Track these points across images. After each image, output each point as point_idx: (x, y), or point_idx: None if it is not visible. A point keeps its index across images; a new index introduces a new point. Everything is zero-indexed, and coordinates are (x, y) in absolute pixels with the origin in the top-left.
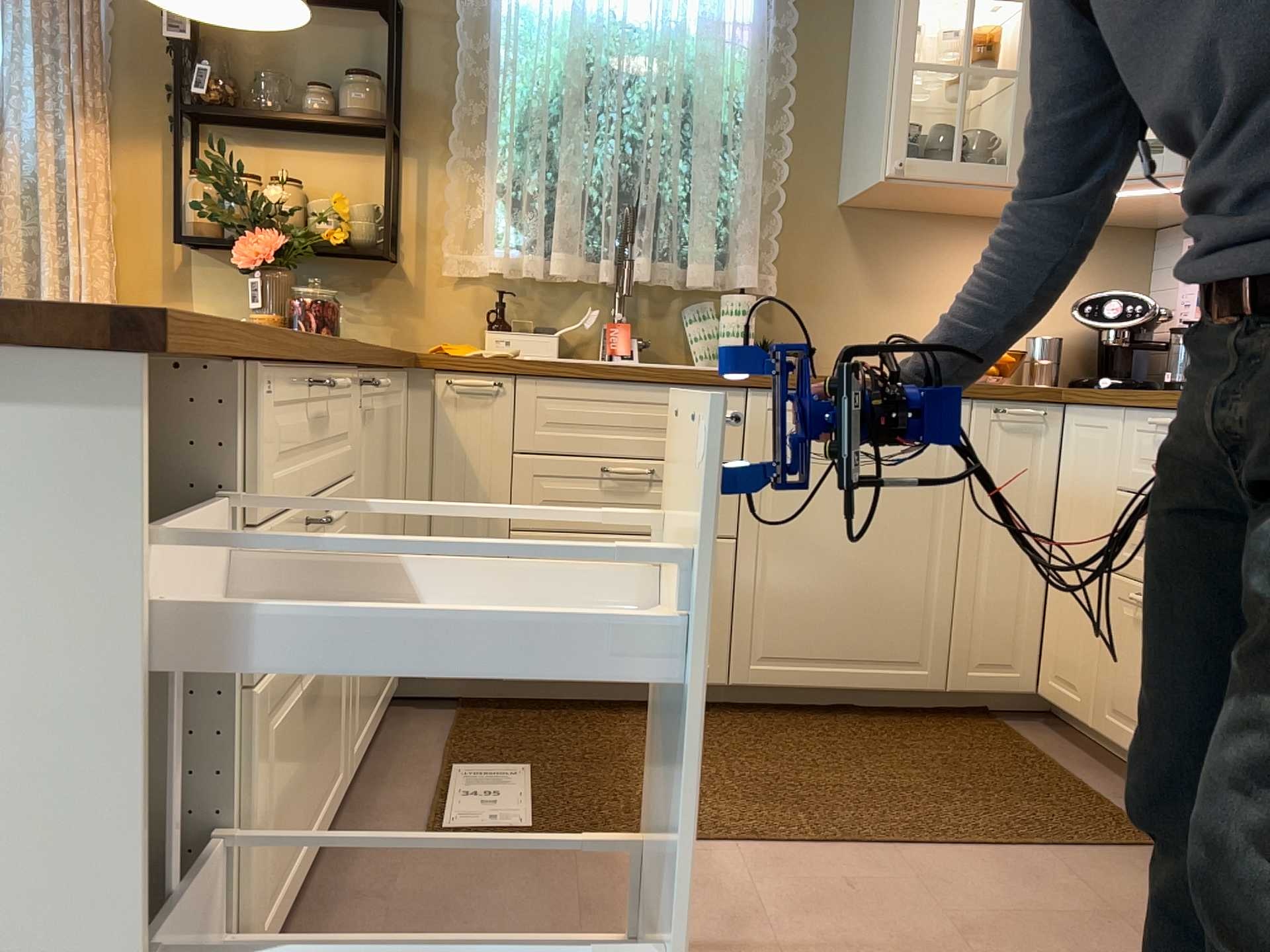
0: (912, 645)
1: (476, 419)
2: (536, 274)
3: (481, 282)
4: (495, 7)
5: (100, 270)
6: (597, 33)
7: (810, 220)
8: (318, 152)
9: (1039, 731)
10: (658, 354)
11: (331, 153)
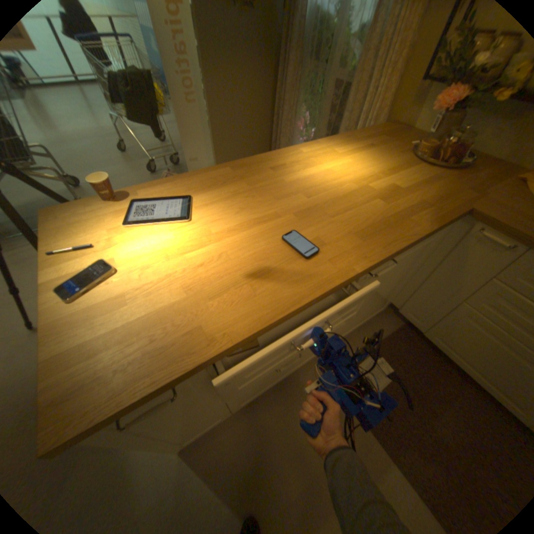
0: None
1: (487, 254)
2: None
3: None
4: None
5: (388, 88)
6: None
7: None
8: None
9: None
10: None
11: None
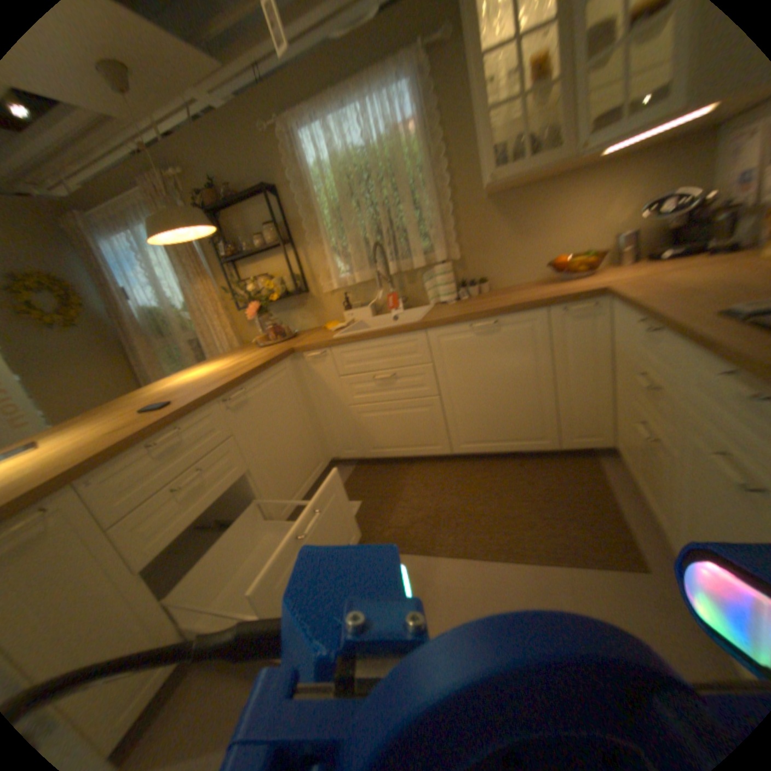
0: (536, 431)
1: (321, 367)
2: (352, 284)
3: (338, 291)
4: (303, 168)
5: (223, 325)
6: (346, 160)
7: (472, 212)
8: (268, 258)
9: (617, 466)
10: (416, 301)
11: (273, 257)
